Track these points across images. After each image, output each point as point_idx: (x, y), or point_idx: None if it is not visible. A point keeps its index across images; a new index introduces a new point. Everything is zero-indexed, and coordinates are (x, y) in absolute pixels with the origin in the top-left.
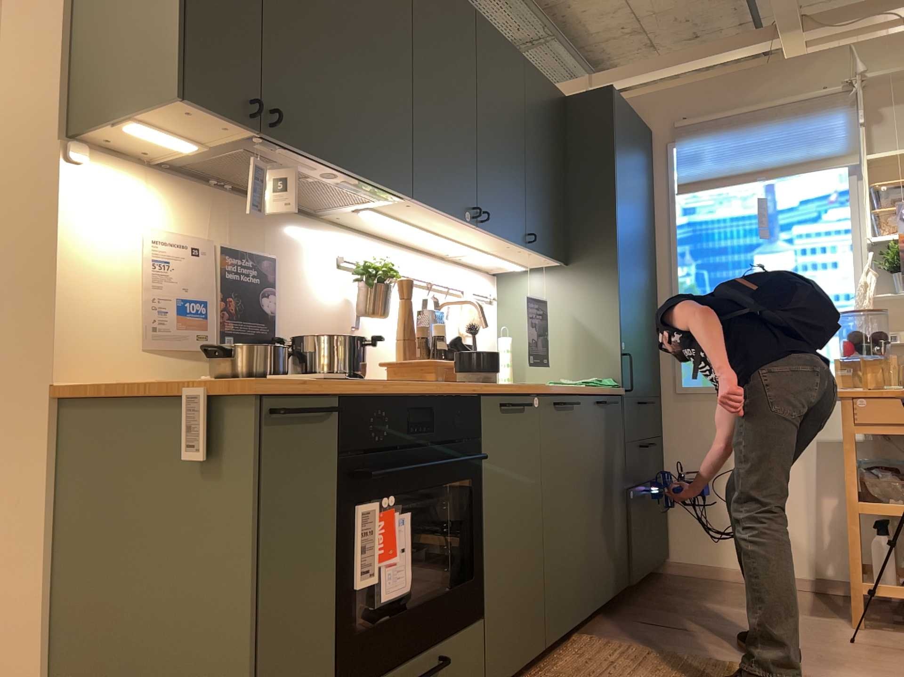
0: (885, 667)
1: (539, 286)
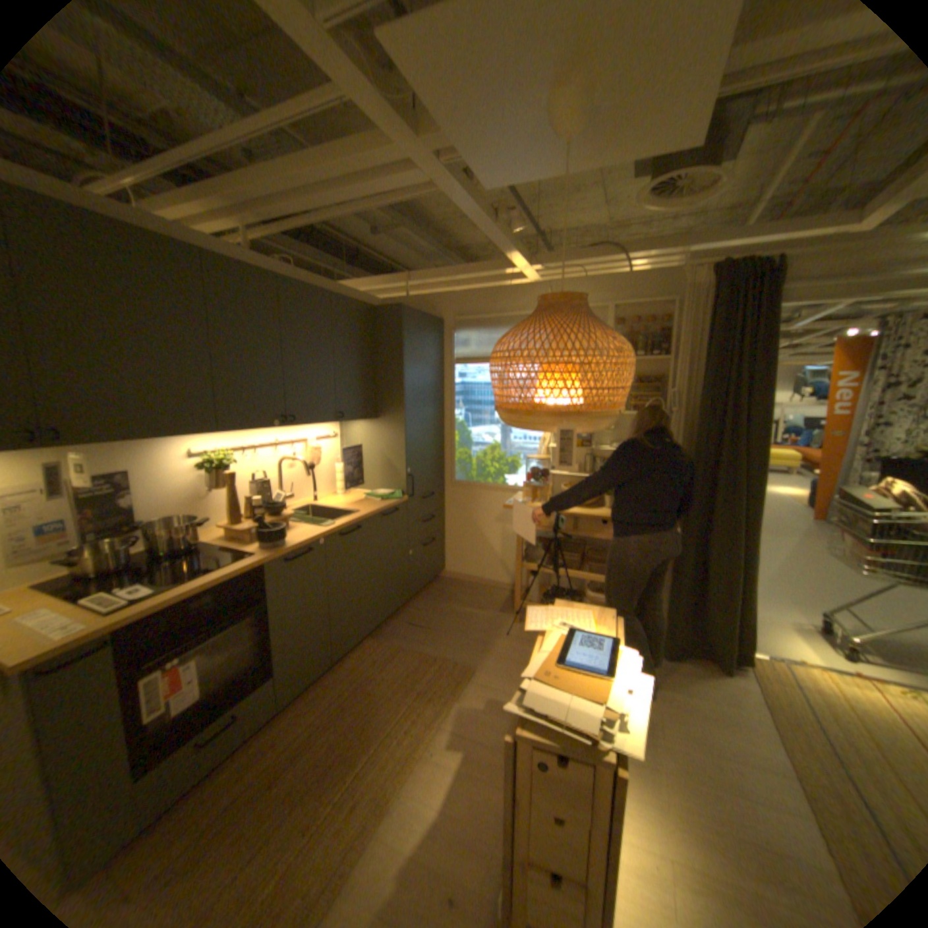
0: (510, 656)
1: (361, 430)
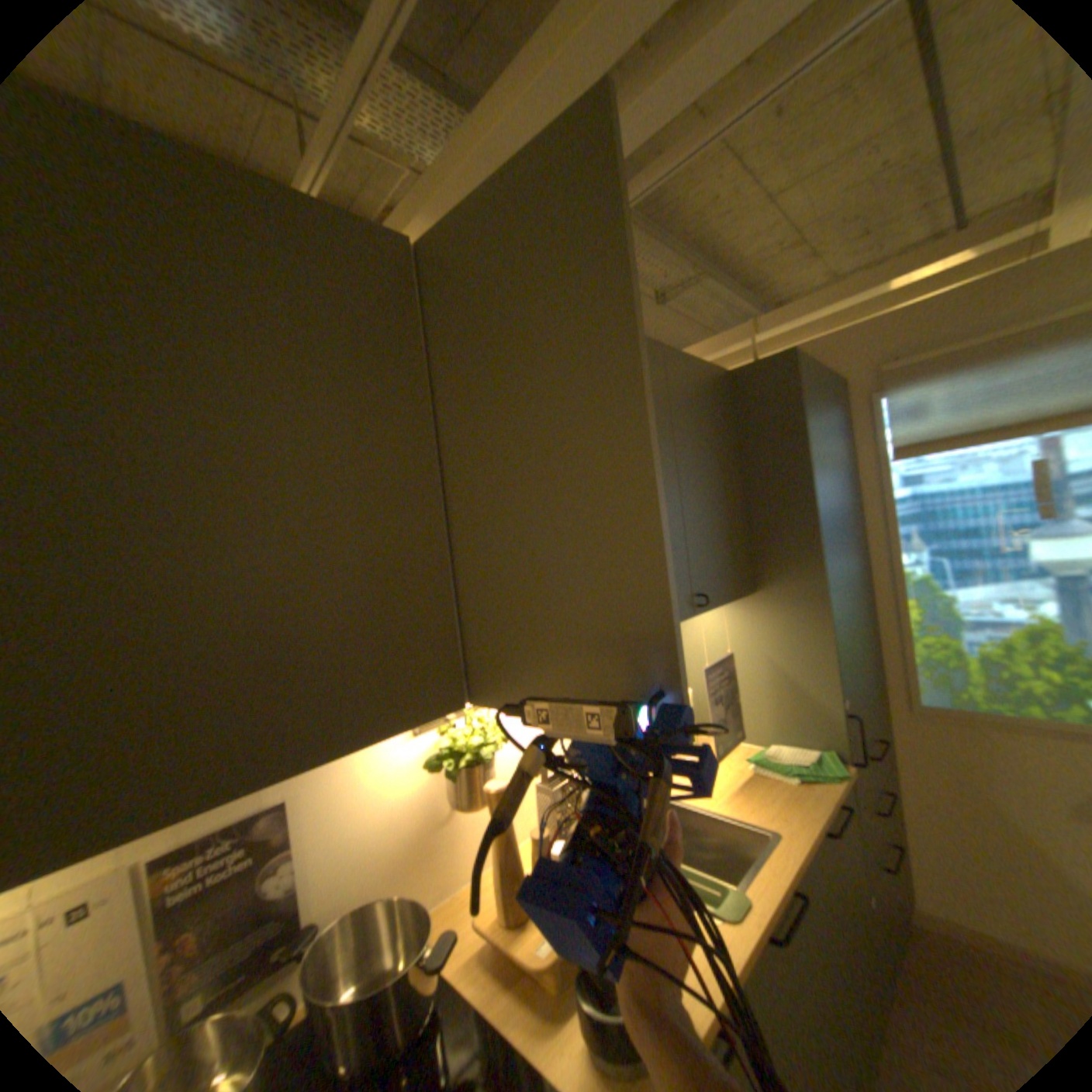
0: None
1: (717, 617)
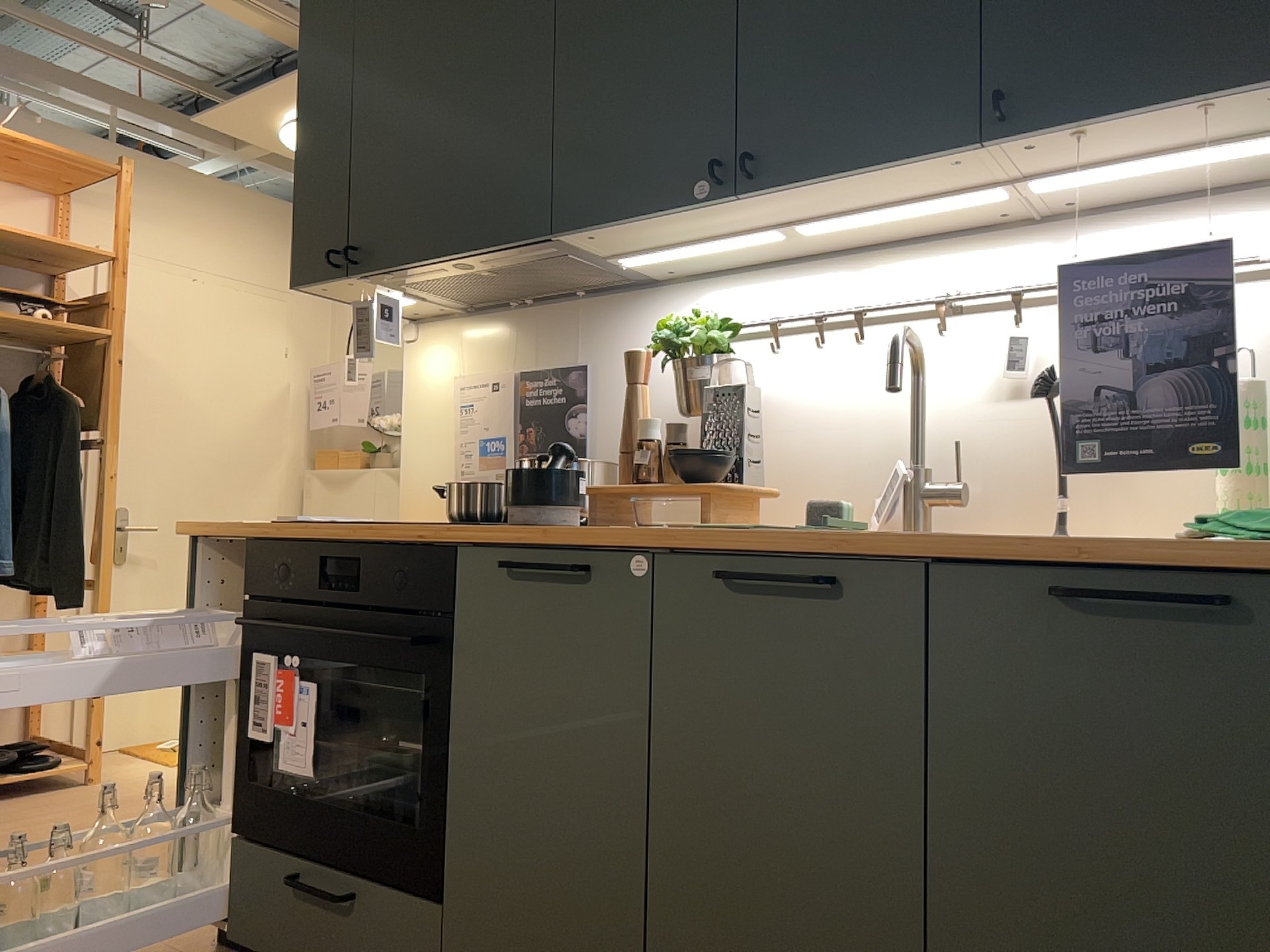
0: None
1: None
